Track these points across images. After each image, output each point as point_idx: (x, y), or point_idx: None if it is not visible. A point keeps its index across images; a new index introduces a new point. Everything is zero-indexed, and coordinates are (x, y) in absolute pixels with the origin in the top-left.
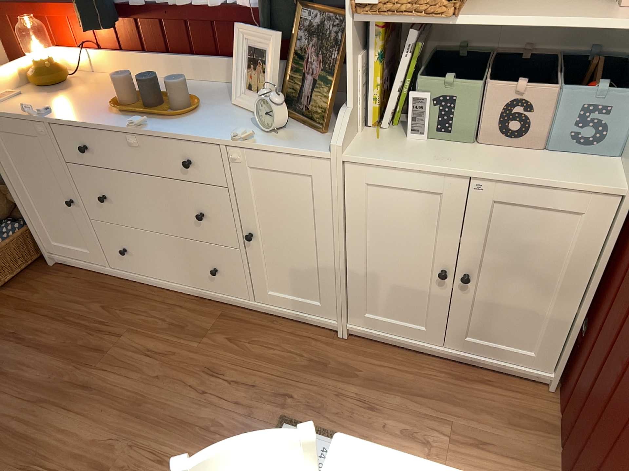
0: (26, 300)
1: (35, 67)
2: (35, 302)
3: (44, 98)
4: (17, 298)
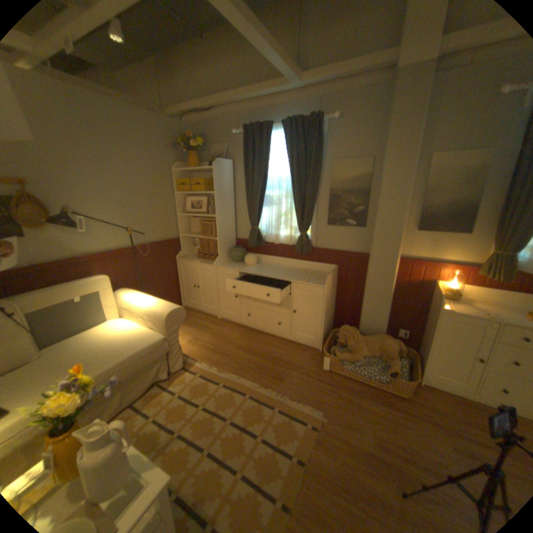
0: (432, 408)
1: (452, 291)
2: (440, 411)
3: (469, 308)
4: (425, 406)
